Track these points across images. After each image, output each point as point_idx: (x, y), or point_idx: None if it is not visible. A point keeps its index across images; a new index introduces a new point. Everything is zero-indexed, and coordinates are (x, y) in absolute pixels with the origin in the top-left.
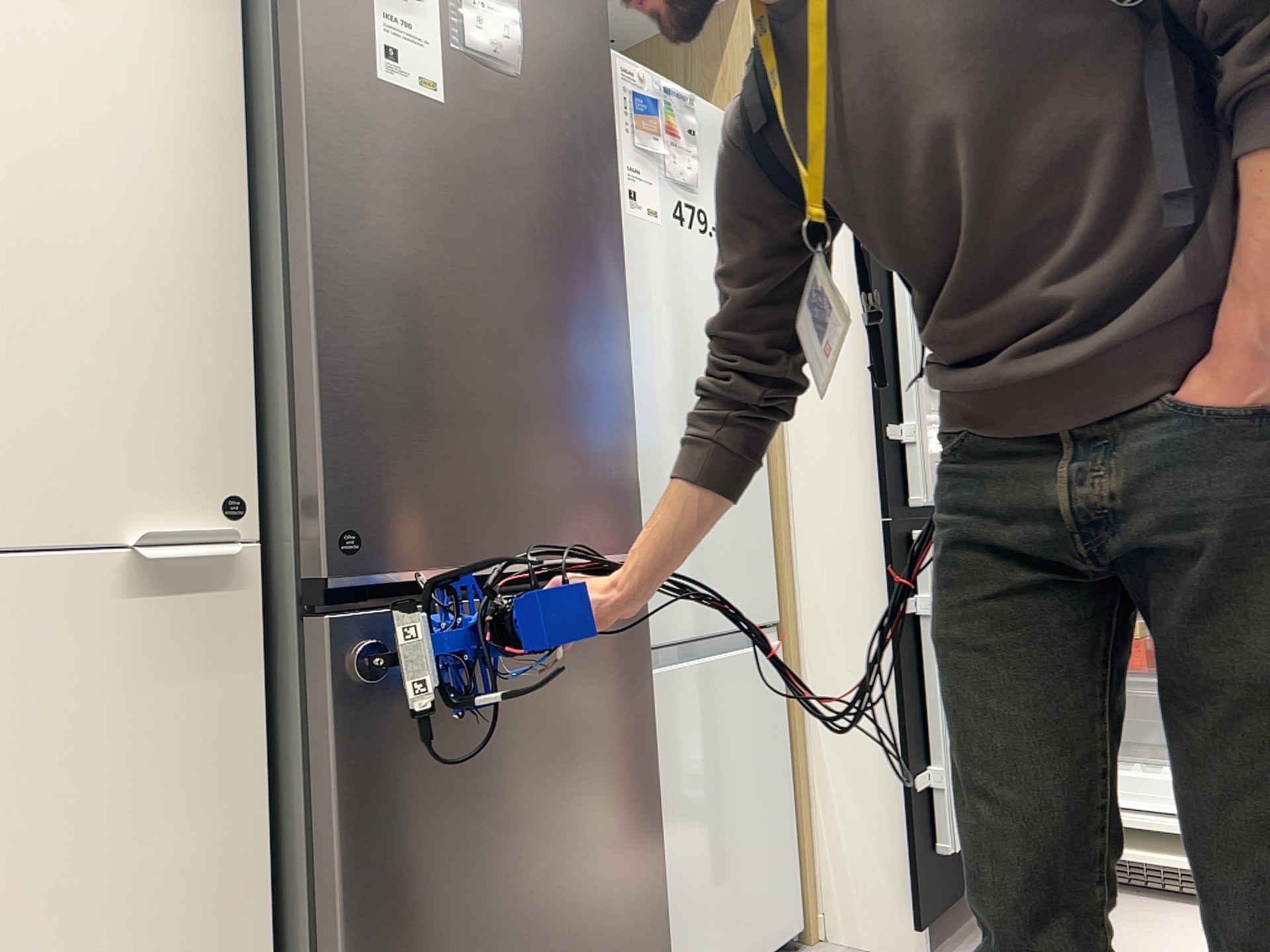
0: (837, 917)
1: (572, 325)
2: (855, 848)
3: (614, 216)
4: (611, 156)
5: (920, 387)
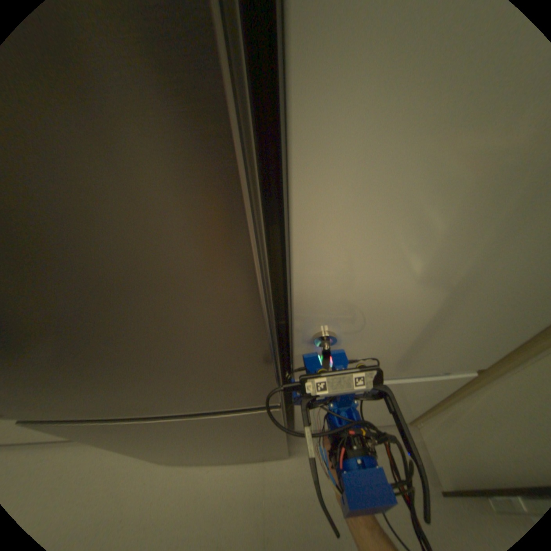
0: (424, 433)
1: (95, 301)
2: (446, 441)
3: None
4: None
5: None
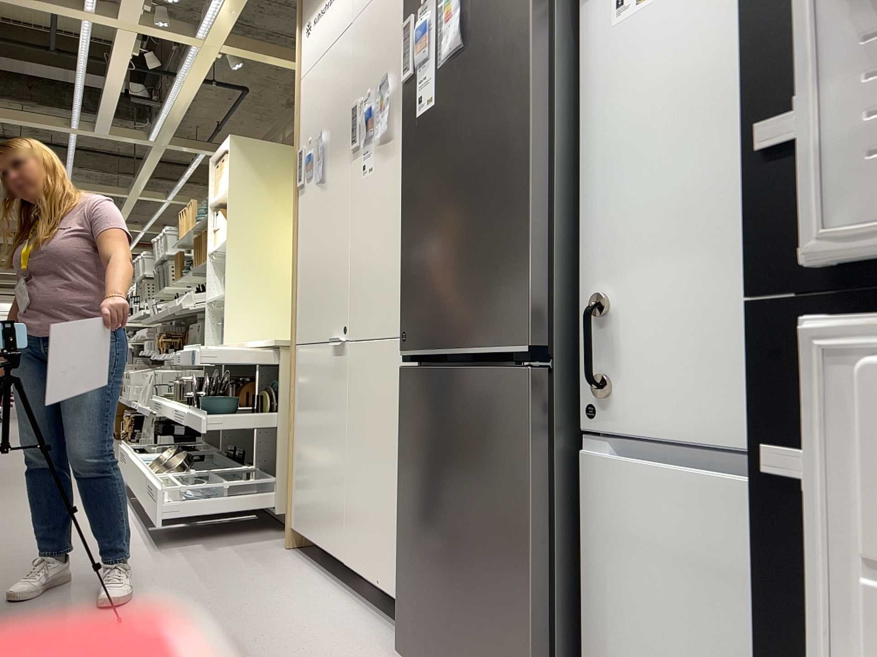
0: None
1: (488, 188)
2: None
3: (525, 78)
4: (525, 31)
5: (829, 9)
